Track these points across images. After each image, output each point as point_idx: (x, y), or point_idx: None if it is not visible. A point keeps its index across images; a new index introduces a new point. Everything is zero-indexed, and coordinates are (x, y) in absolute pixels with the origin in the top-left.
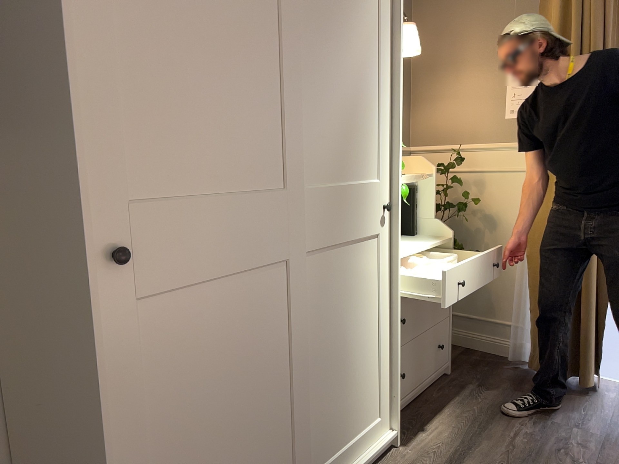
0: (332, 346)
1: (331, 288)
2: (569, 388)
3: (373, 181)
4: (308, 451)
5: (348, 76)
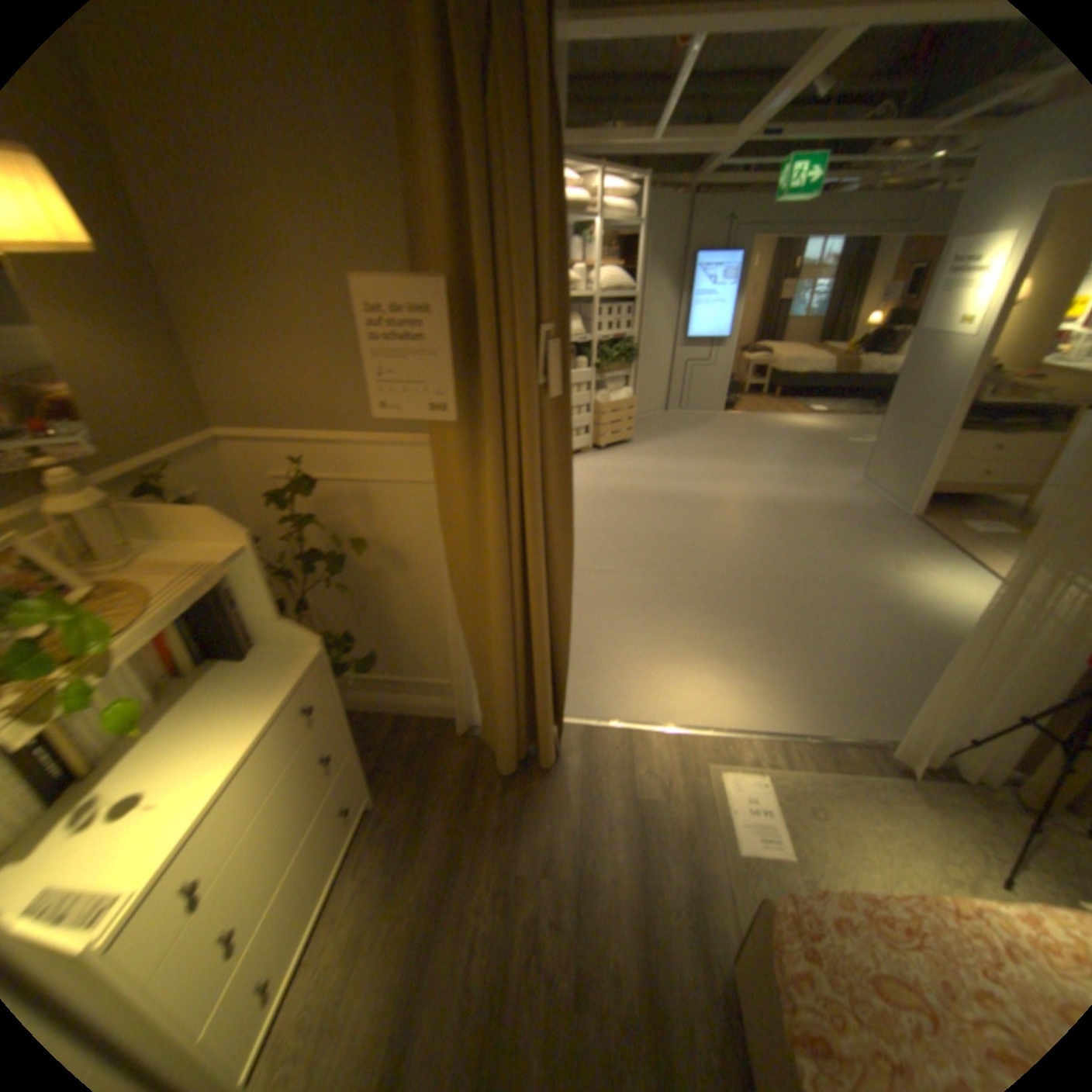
0: None
1: None
2: (537, 773)
3: None
4: None
5: None
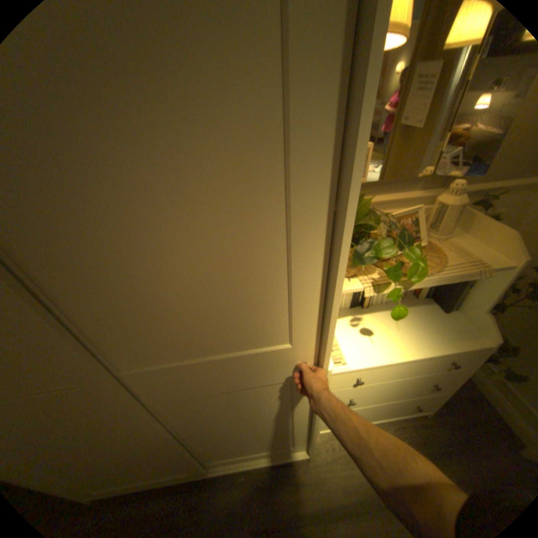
0: (219, 433)
1: (208, 414)
2: None
3: (278, 346)
4: (199, 463)
5: (178, 239)
